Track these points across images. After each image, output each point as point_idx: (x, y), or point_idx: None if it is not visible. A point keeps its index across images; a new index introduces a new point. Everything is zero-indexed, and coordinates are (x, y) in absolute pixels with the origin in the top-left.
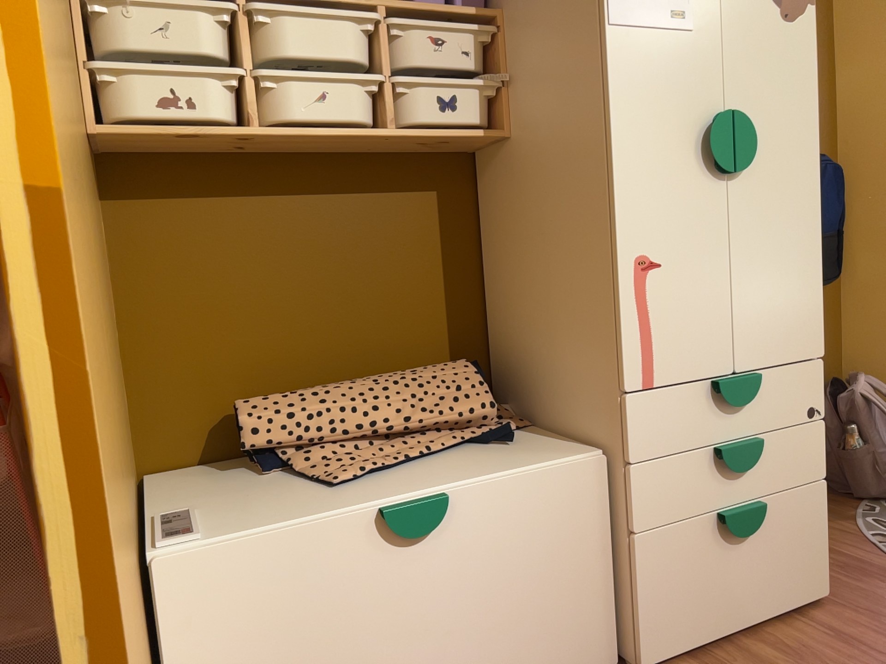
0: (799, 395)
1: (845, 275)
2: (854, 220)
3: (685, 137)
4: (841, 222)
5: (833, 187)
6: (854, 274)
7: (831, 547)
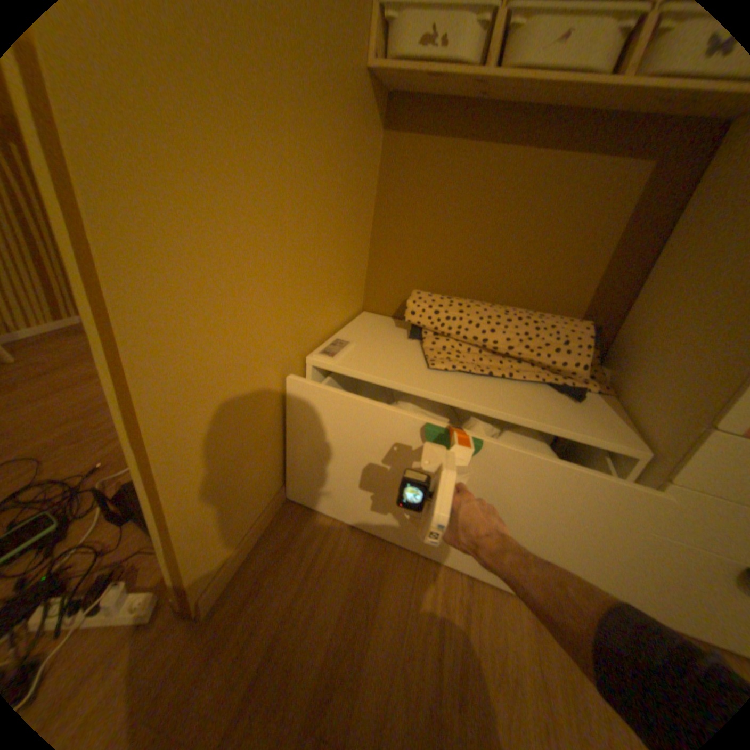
0: None
1: None
2: None
3: None
4: None
5: None
6: None
7: None
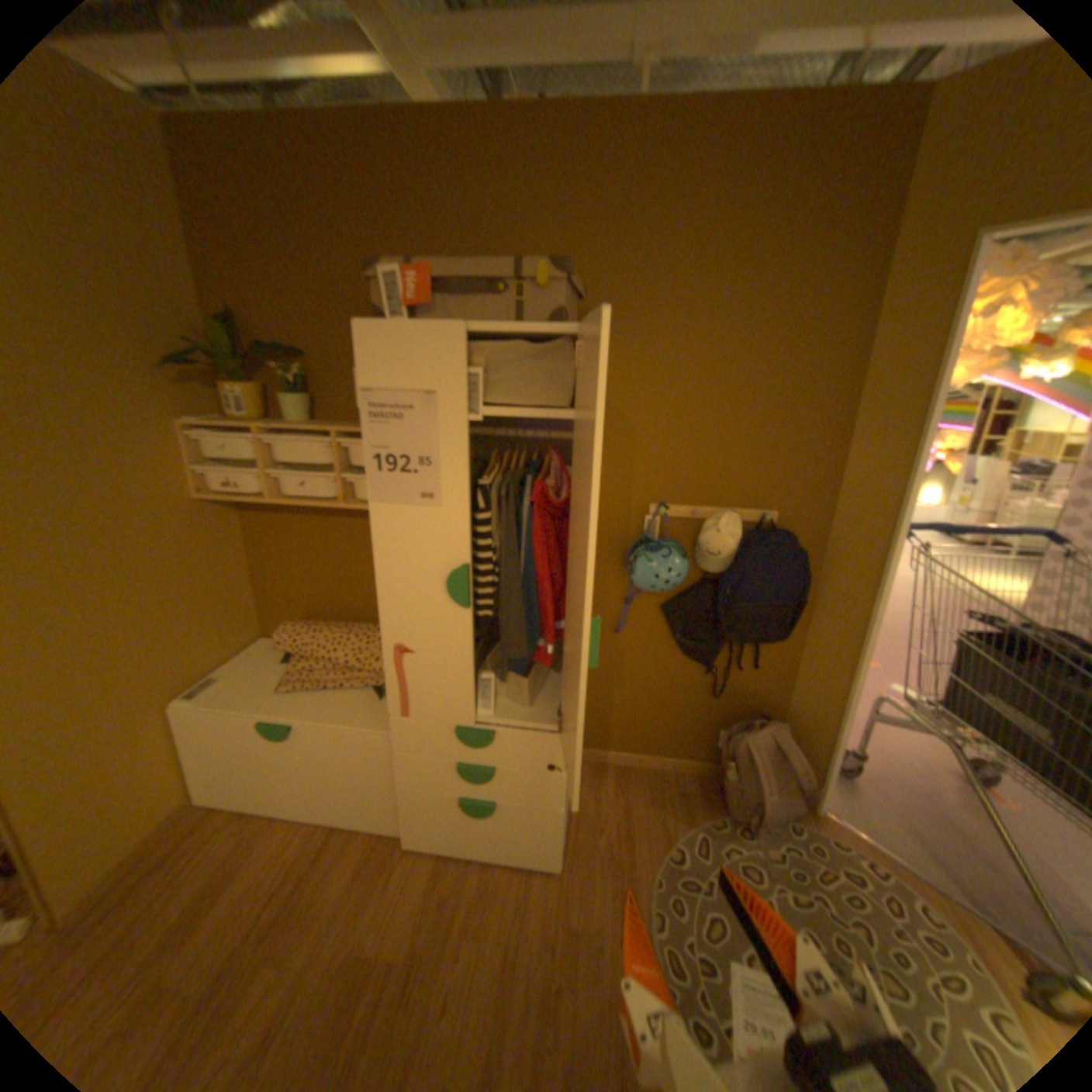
0: (538, 756)
1: (810, 642)
2: (830, 599)
3: (434, 578)
4: (816, 595)
5: (790, 571)
6: (817, 644)
7: (630, 844)
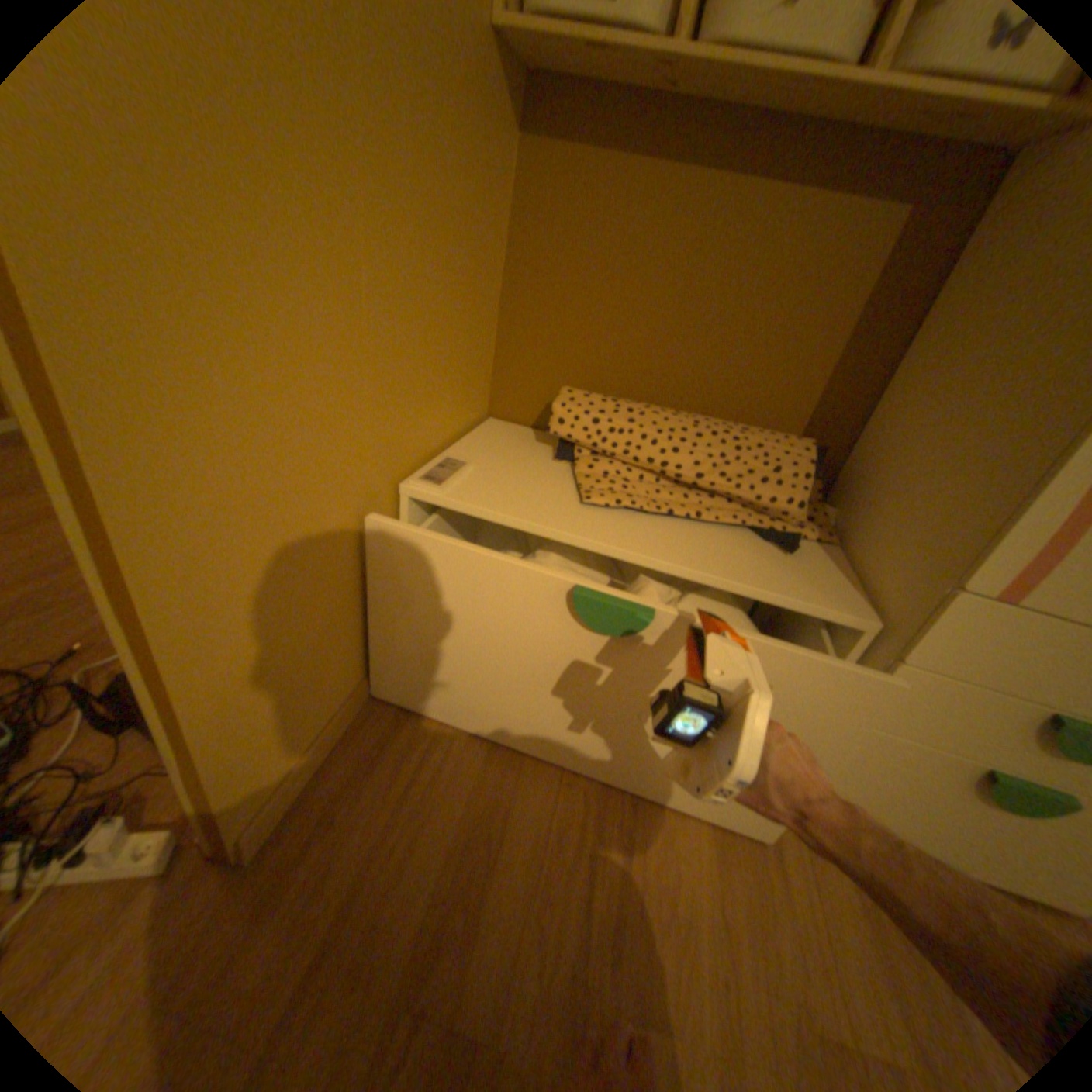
0: None
1: None
2: None
3: None
4: None
5: None
6: None
7: None
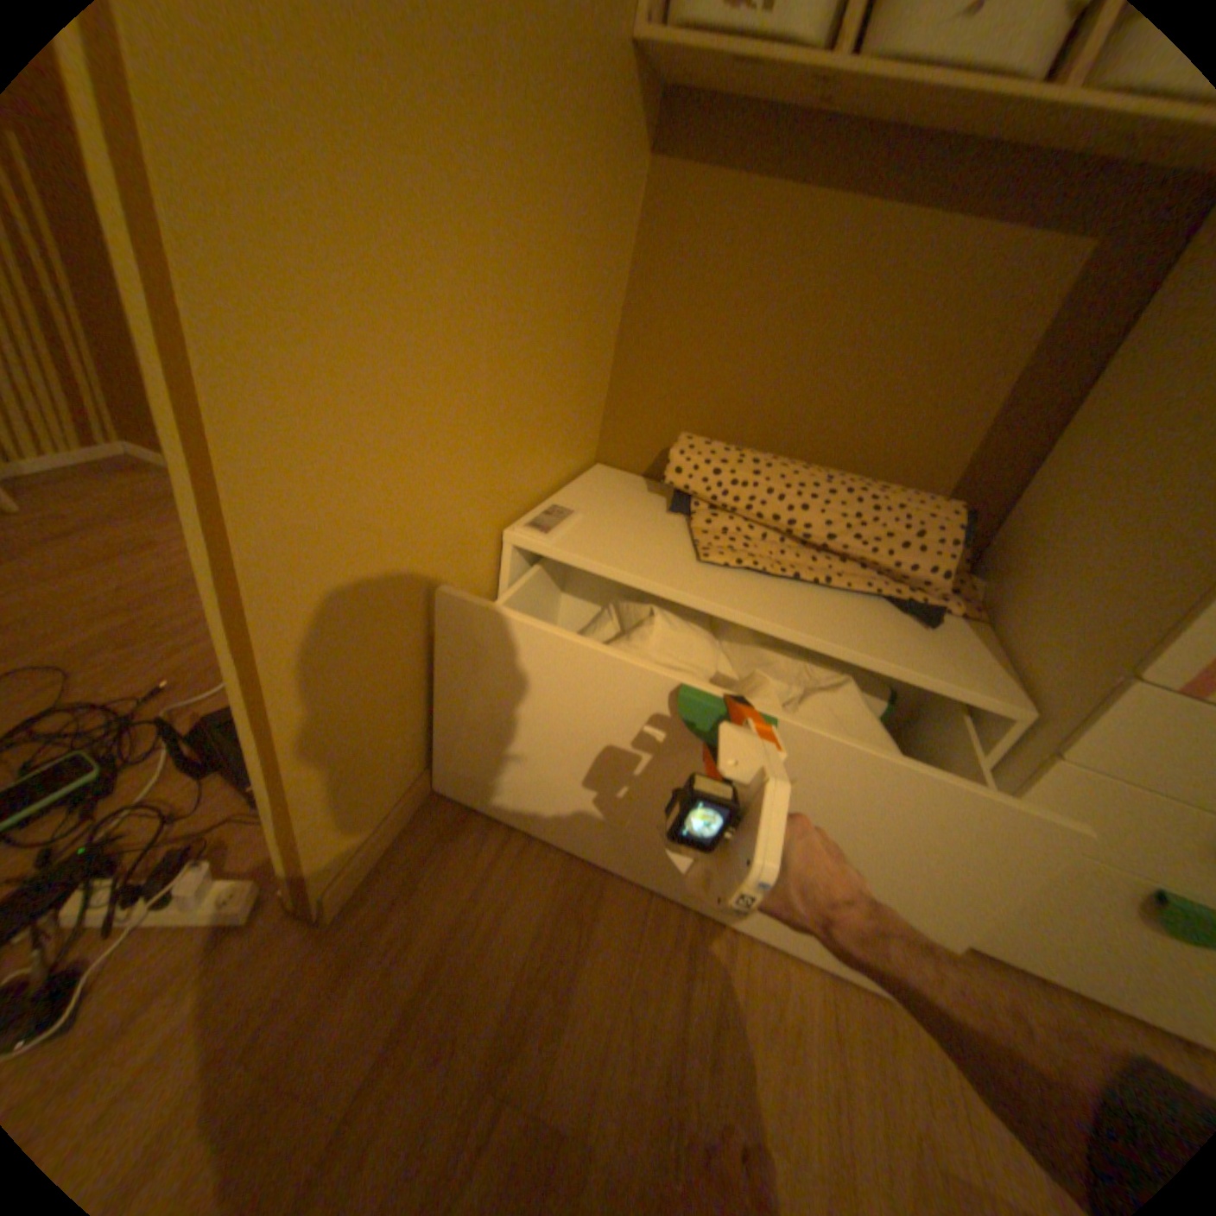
0: None
1: None
2: None
3: None
4: None
5: None
6: None
7: None
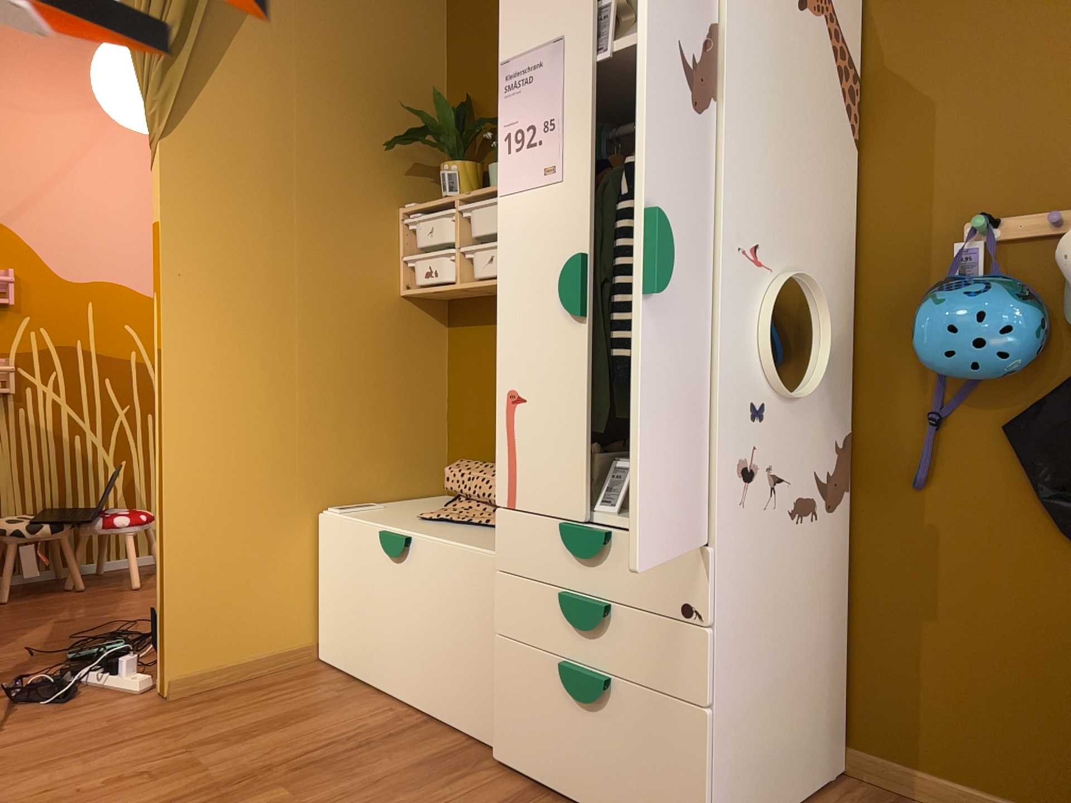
0: (669, 583)
1: None
2: None
3: (551, 281)
4: None
5: None
6: None
7: None
